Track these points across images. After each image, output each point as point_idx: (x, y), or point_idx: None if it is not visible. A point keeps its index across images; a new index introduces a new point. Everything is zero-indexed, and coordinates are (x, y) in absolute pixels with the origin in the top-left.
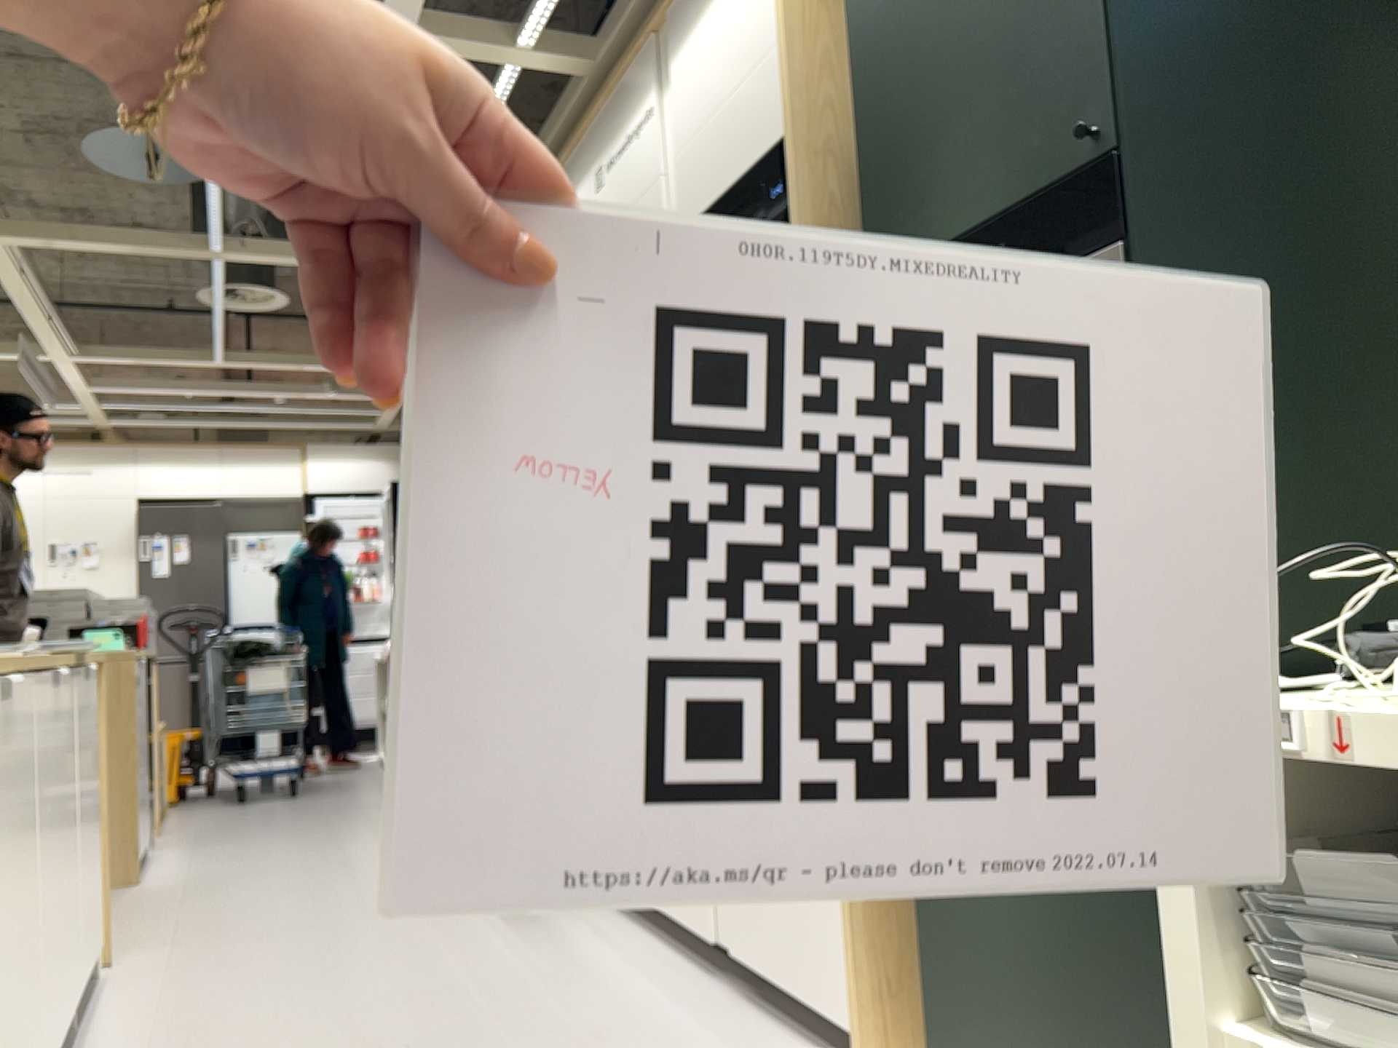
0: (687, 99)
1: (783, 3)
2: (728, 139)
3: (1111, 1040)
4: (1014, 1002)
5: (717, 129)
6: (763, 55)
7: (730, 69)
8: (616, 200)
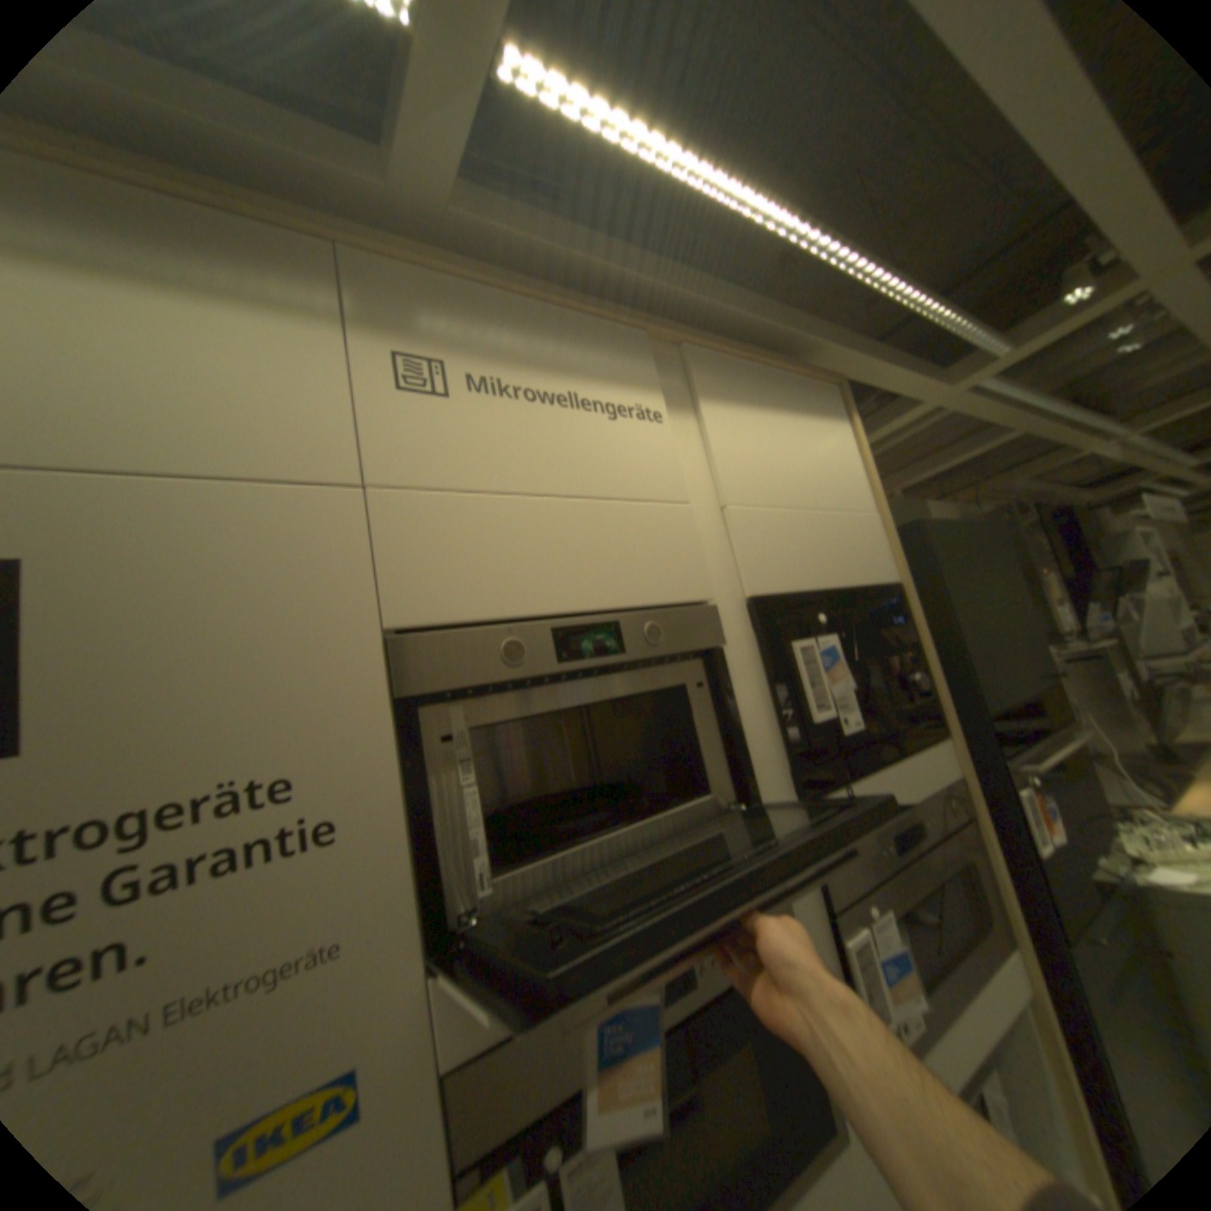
0: (740, 457)
1: (875, 489)
2: (822, 541)
3: None
4: None
5: (803, 521)
6: (855, 505)
7: (813, 484)
8: (519, 455)
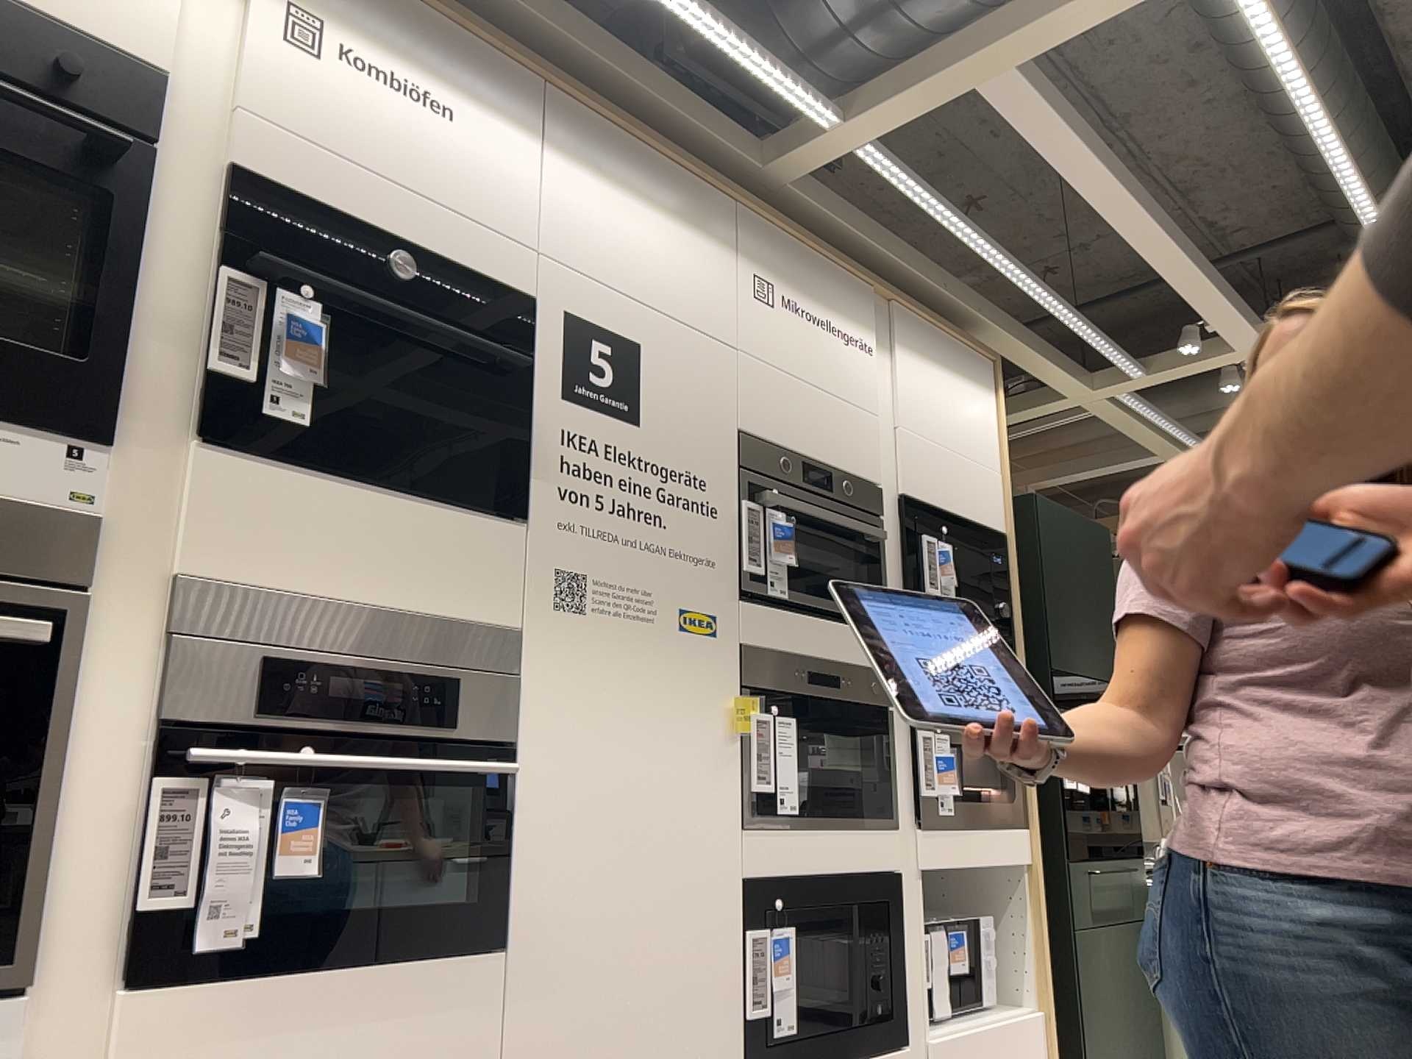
0: (913, 396)
1: (1002, 455)
2: (955, 477)
3: (1135, 1046)
4: (1114, 1057)
5: (945, 457)
6: (984, 461)
7: (957, 433)
8: (800, 353)
